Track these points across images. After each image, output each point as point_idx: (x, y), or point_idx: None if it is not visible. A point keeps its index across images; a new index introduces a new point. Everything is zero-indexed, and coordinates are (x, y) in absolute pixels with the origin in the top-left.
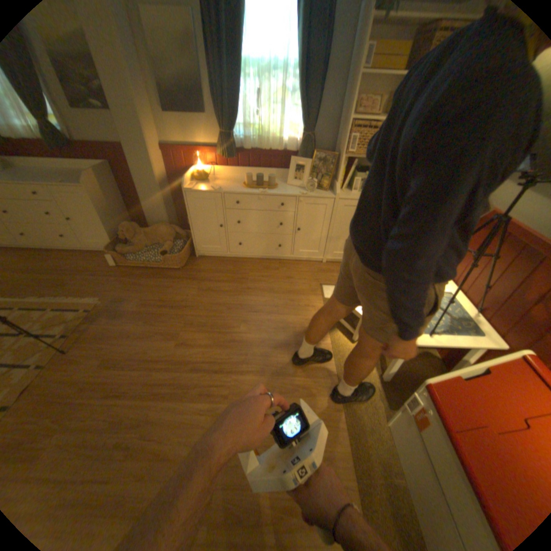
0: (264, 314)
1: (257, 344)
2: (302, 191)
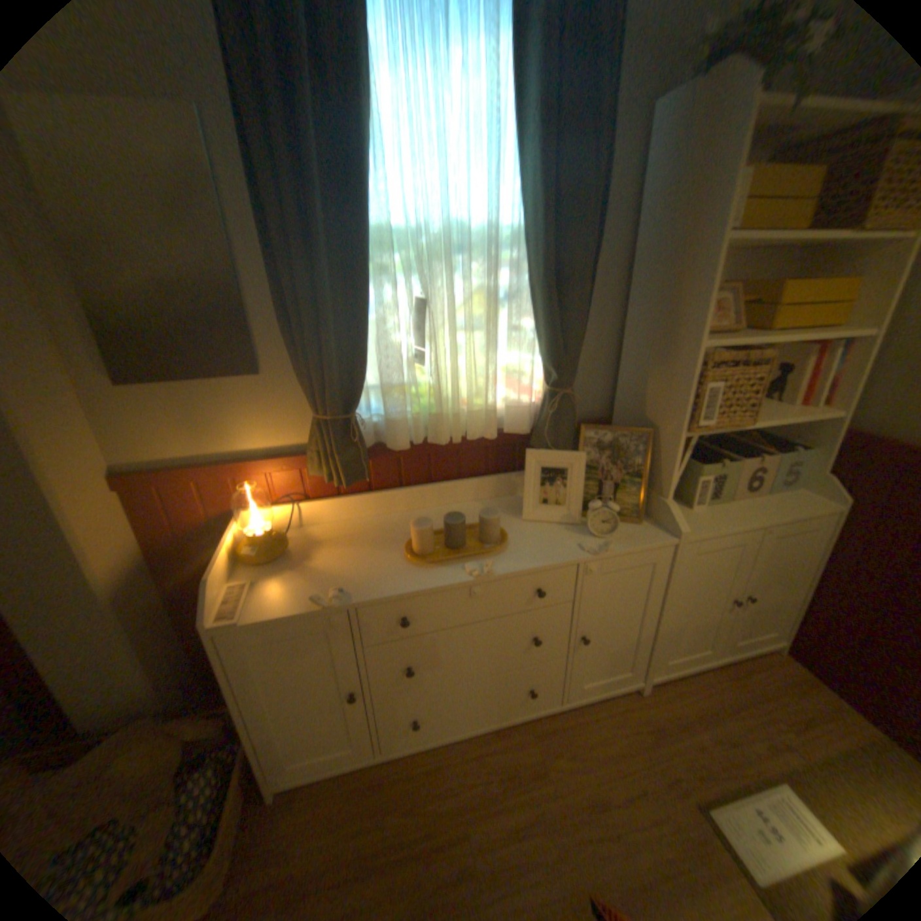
0: None
1: None
2: (582, 536)
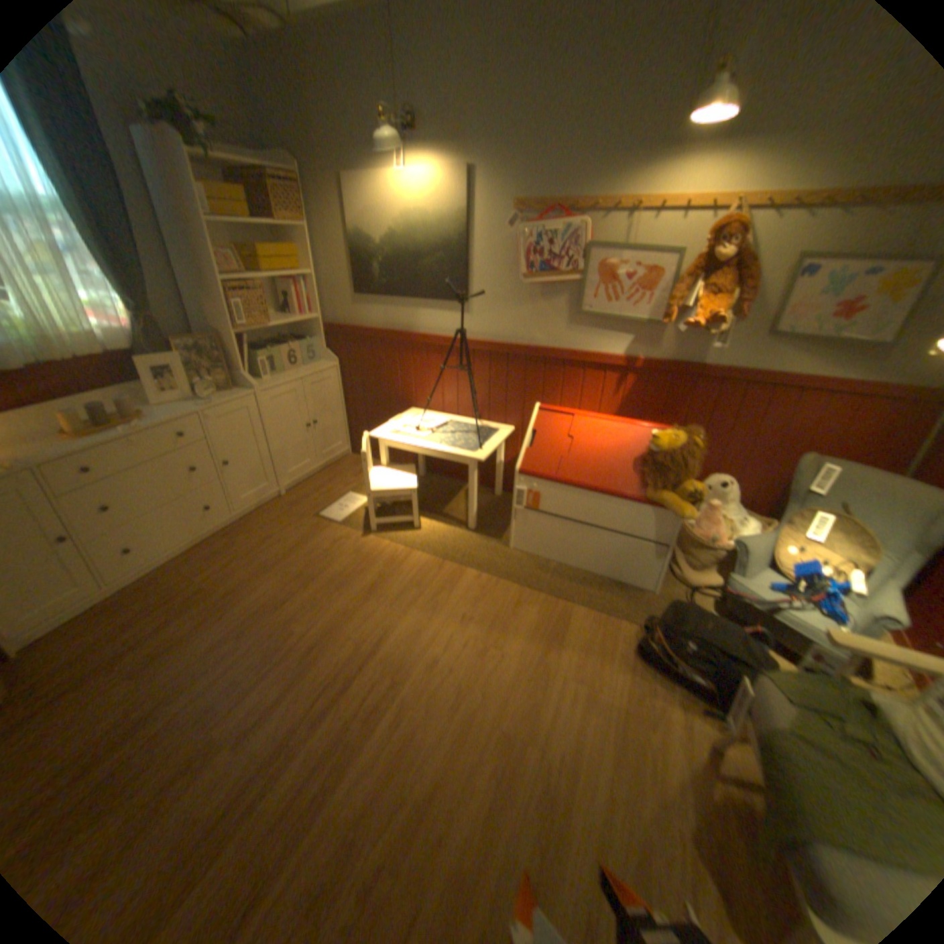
0: (298, 592)
1: (341, 618)
2: (195, 402)
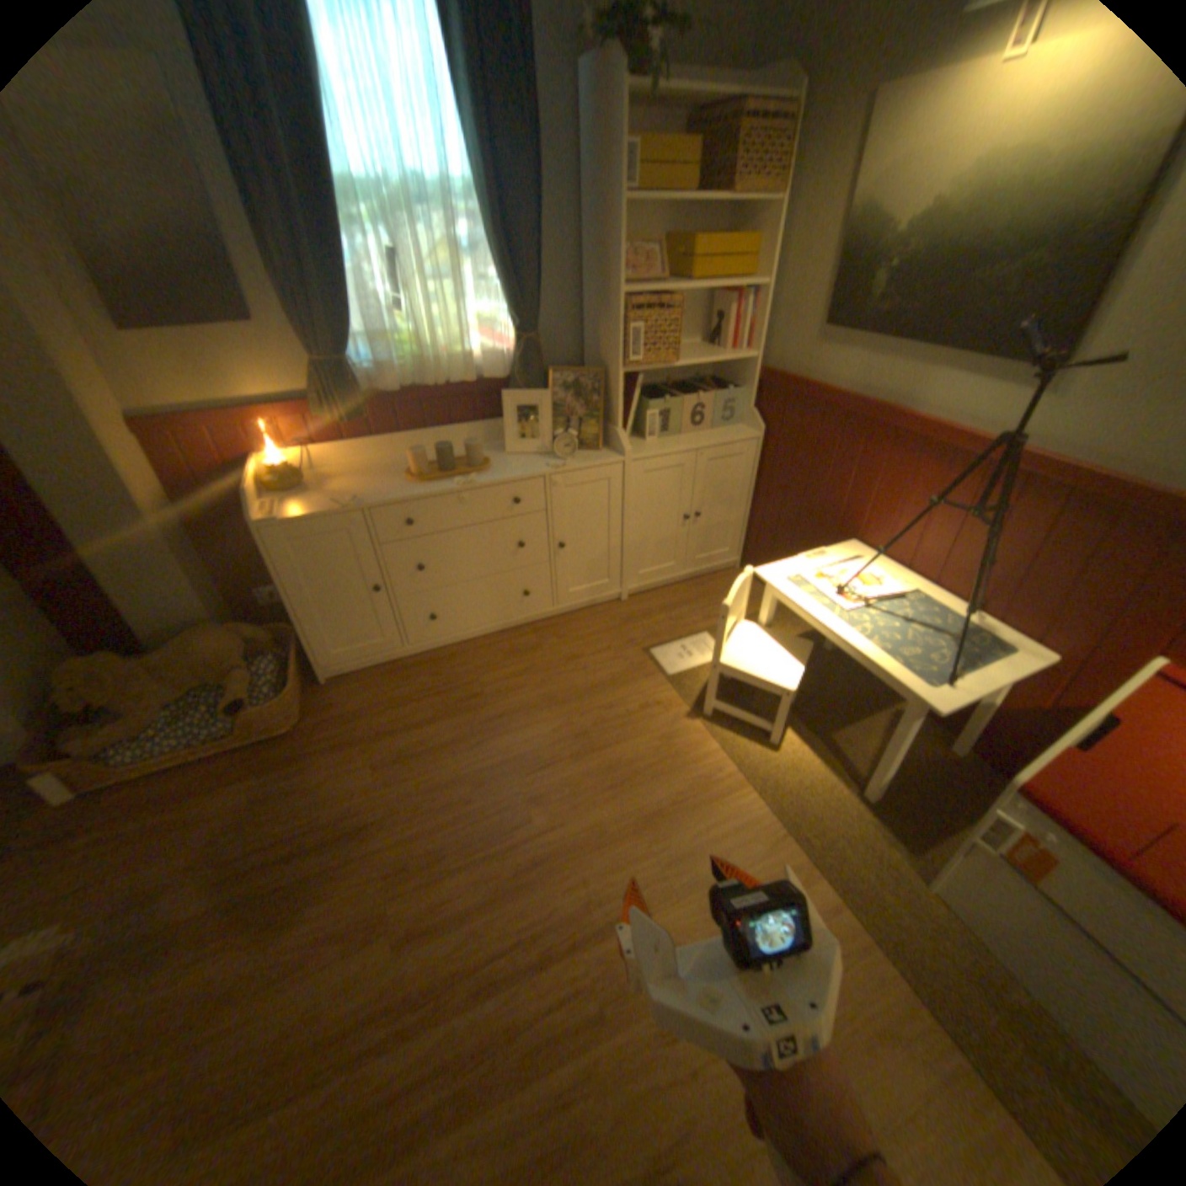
0: (567, 763)
1: (592, 844)
2: (549, 462)
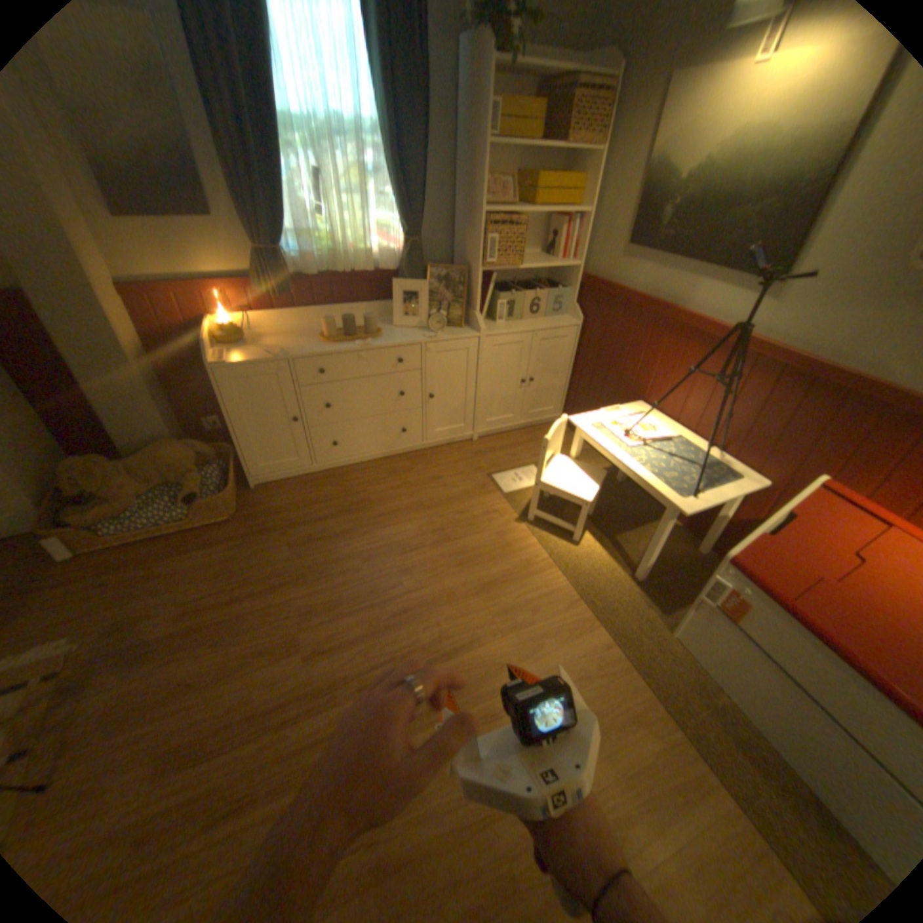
0: (429, 548)
1: (445, 600)
2: (425, 333)
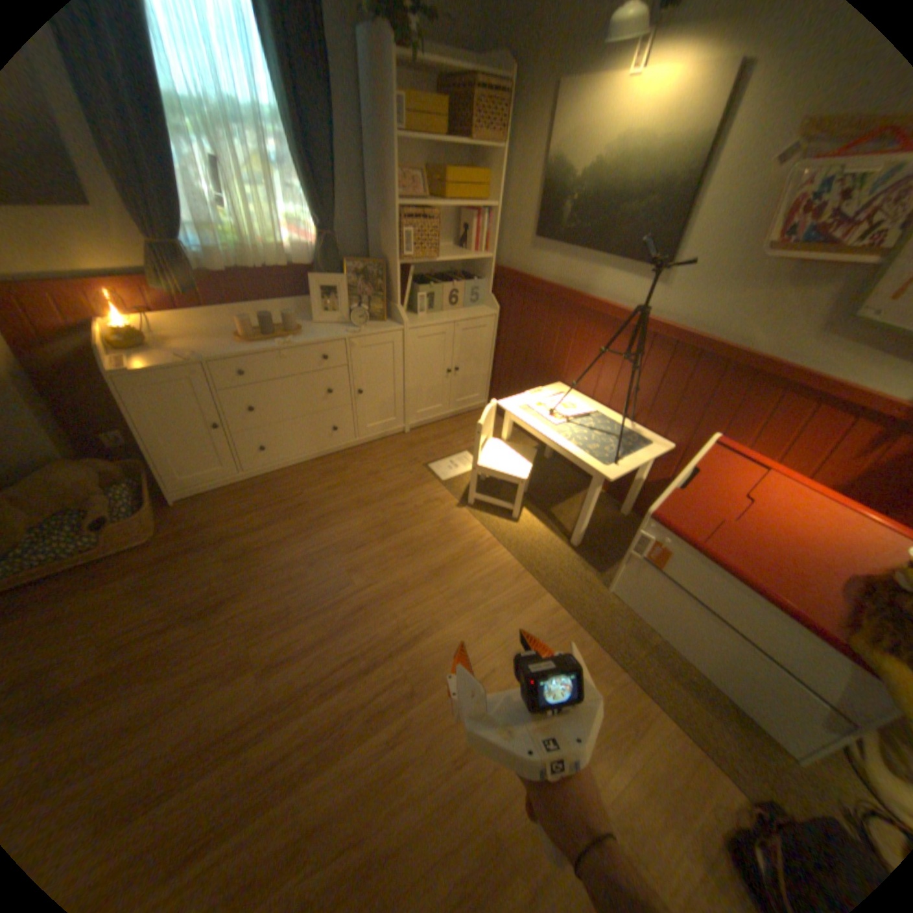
0: (375, 543)
1: (398, 591)
2: (348, 328)
